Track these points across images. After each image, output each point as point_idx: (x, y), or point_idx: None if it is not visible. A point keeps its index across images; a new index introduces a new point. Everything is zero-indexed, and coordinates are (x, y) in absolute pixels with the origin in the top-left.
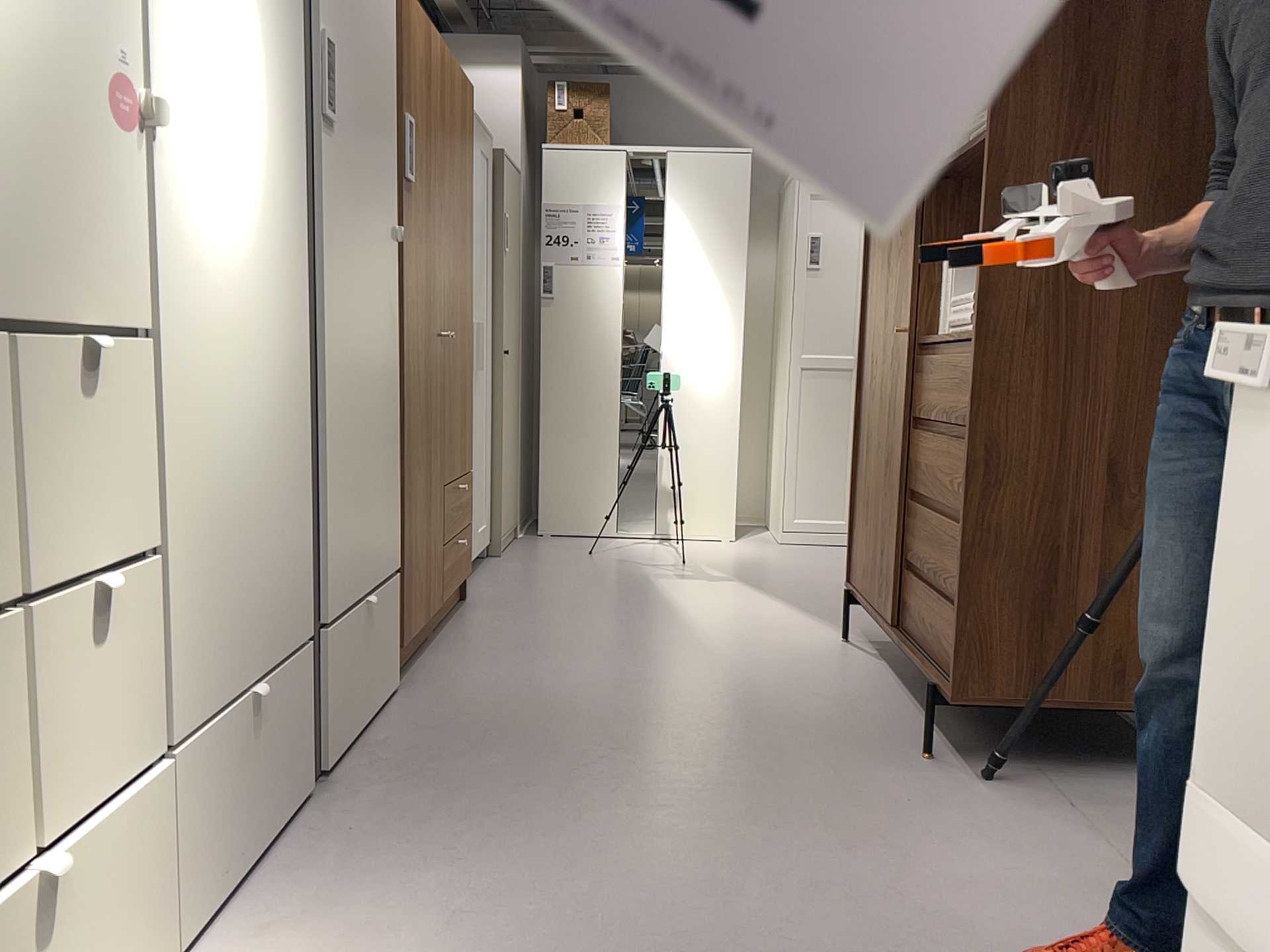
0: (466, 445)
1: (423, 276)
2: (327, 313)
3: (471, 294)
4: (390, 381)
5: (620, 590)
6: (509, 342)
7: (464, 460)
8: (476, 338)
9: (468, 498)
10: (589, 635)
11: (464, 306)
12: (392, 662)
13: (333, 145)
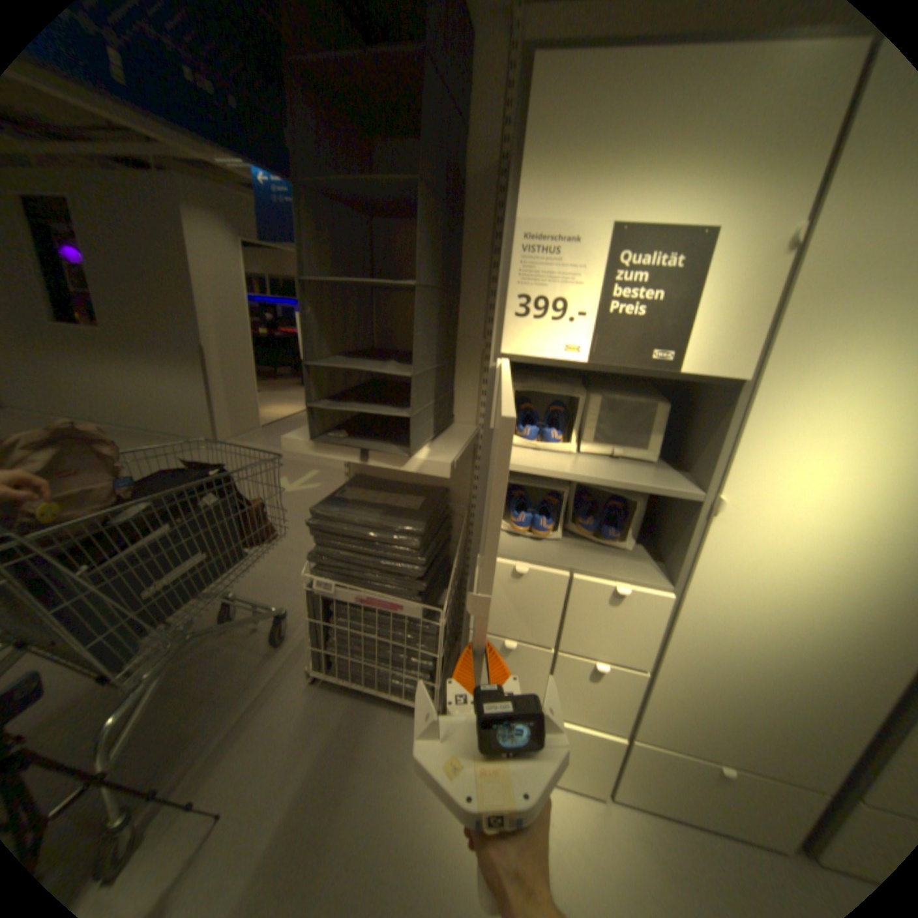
0: None
1: None
2: None
3: None
4: None
5: None
6: None
7: None
8: None
9: None
10: None
11: None
12: None
13: None
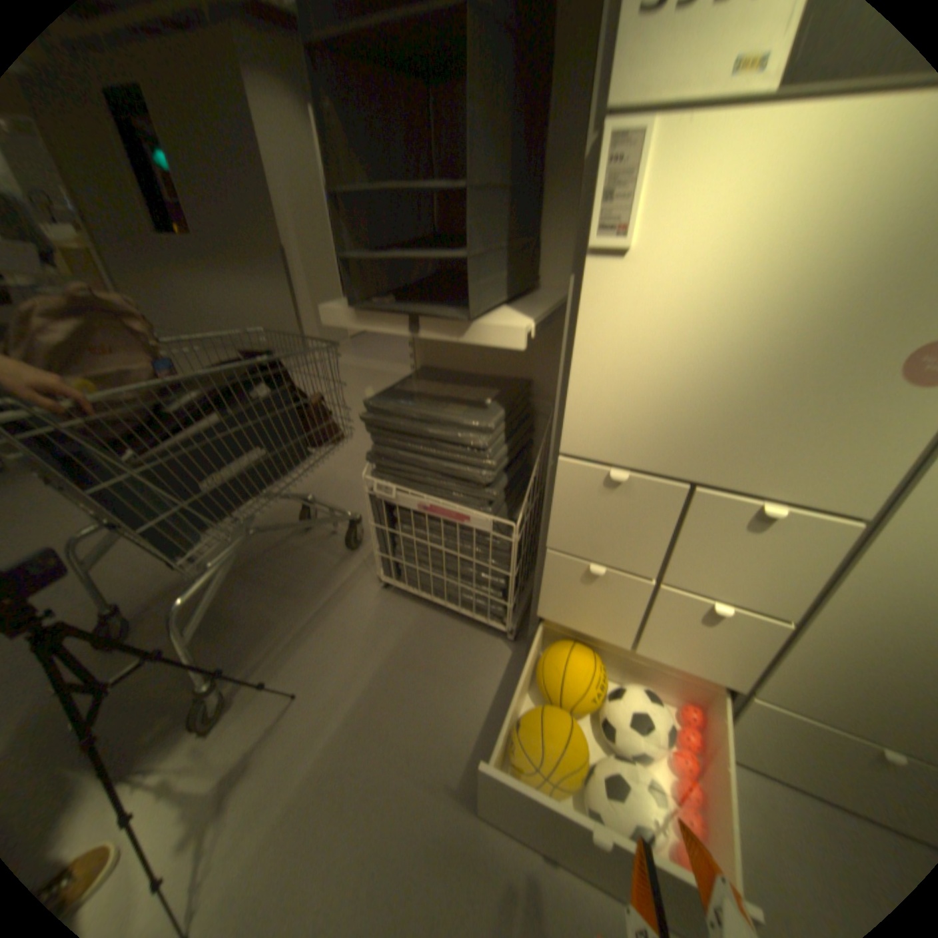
0: None
1: None
2: None
3: None
4: None
5: None
6: None
7: None
8: None
9: None
10: None
11: None
12: None
13: None
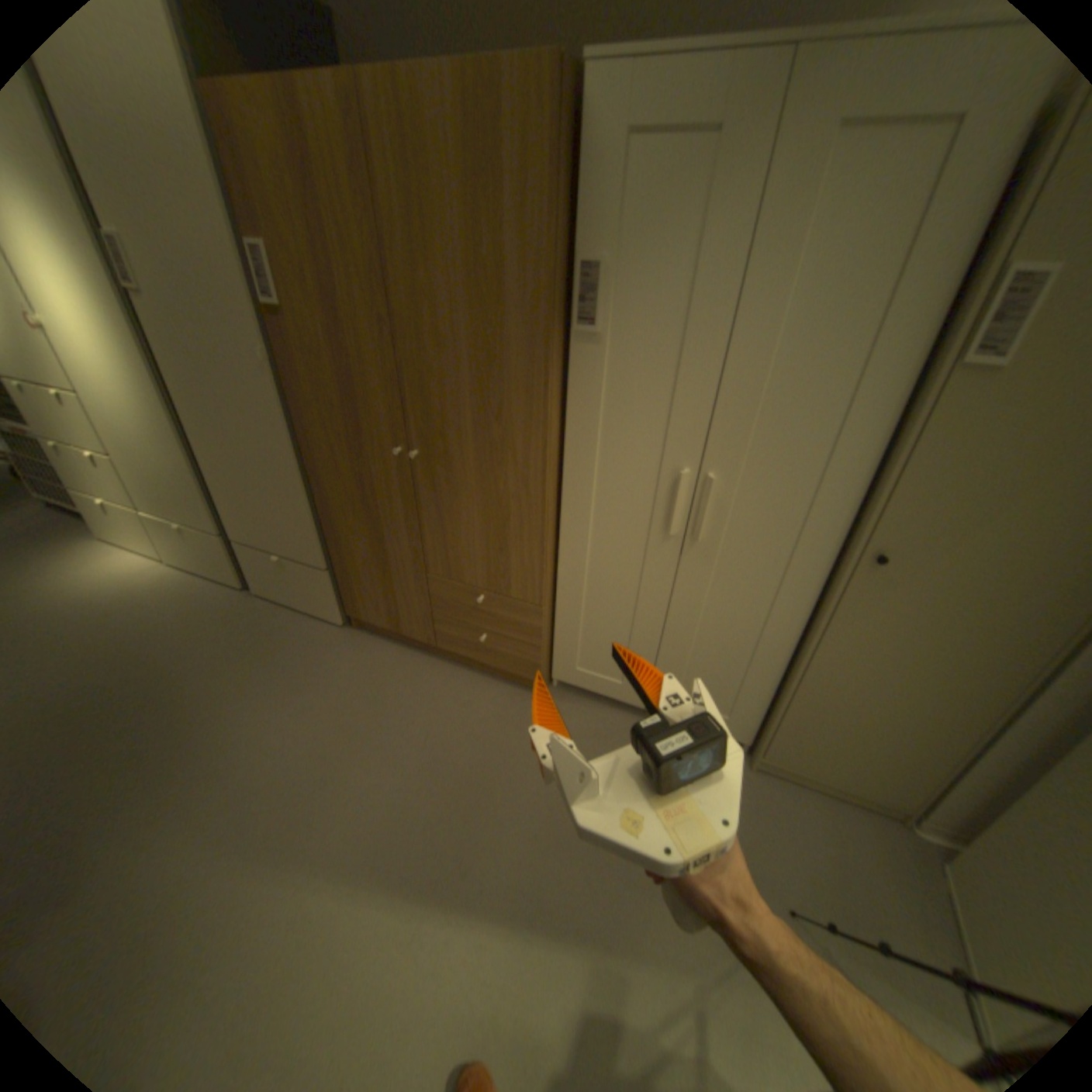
0: (516, 575)
1: (334, 391)
2: (180, 402)
3: (535, 424)
4: (281, 459)
5: (547, 869)
6: (953, 553)
7: (505, 583)
8: (678, 492)
9: (523, 621)
10: (381, 763)
11: (500, 435)
12: (327, 608)
13: (149, 304)
